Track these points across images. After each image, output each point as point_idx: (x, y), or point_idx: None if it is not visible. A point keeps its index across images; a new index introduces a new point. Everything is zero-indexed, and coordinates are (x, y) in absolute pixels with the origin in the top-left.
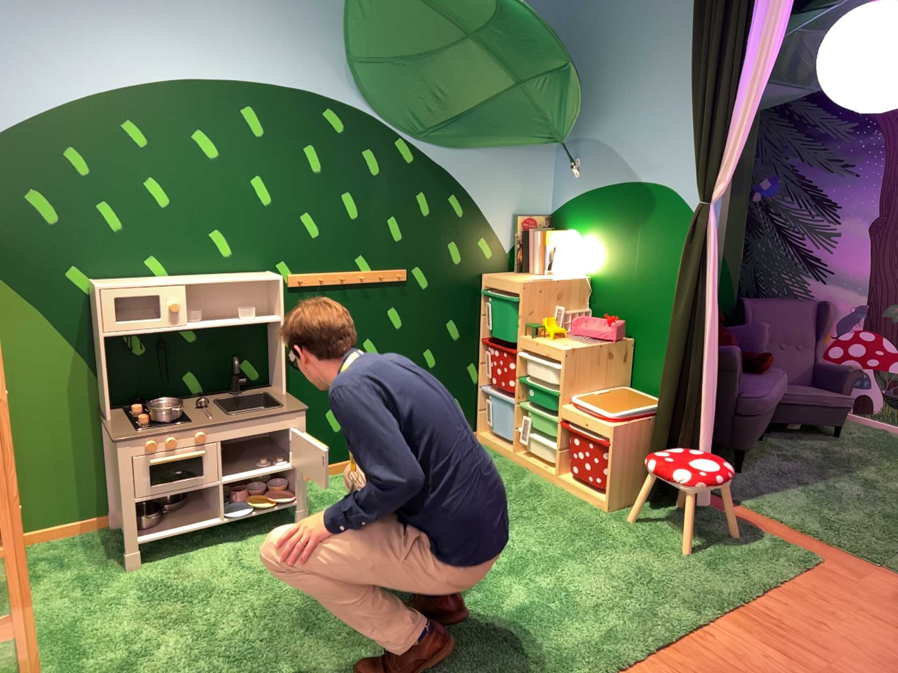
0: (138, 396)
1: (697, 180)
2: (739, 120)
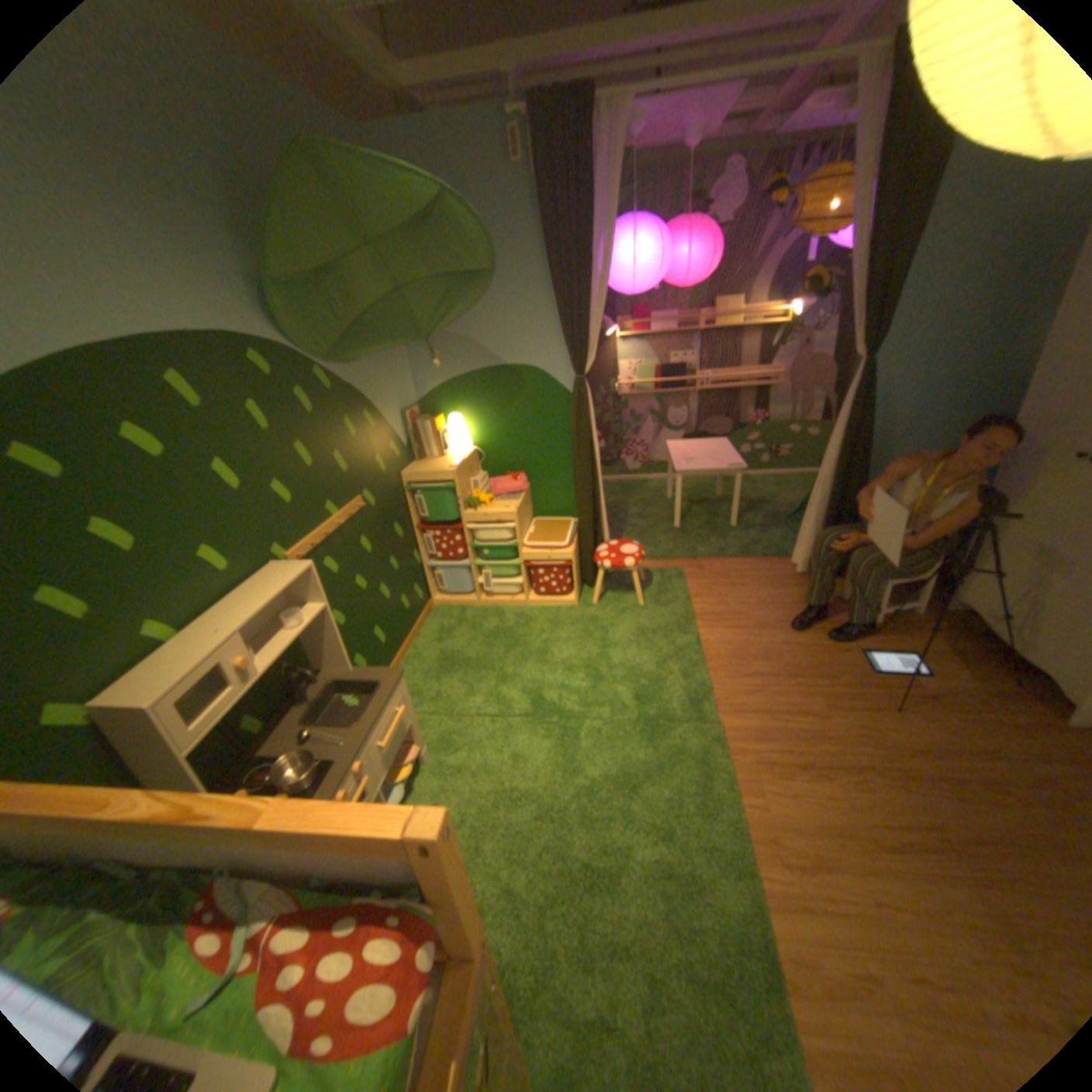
0: (207, 785)
1: (572, 361)
2: (590, 312)
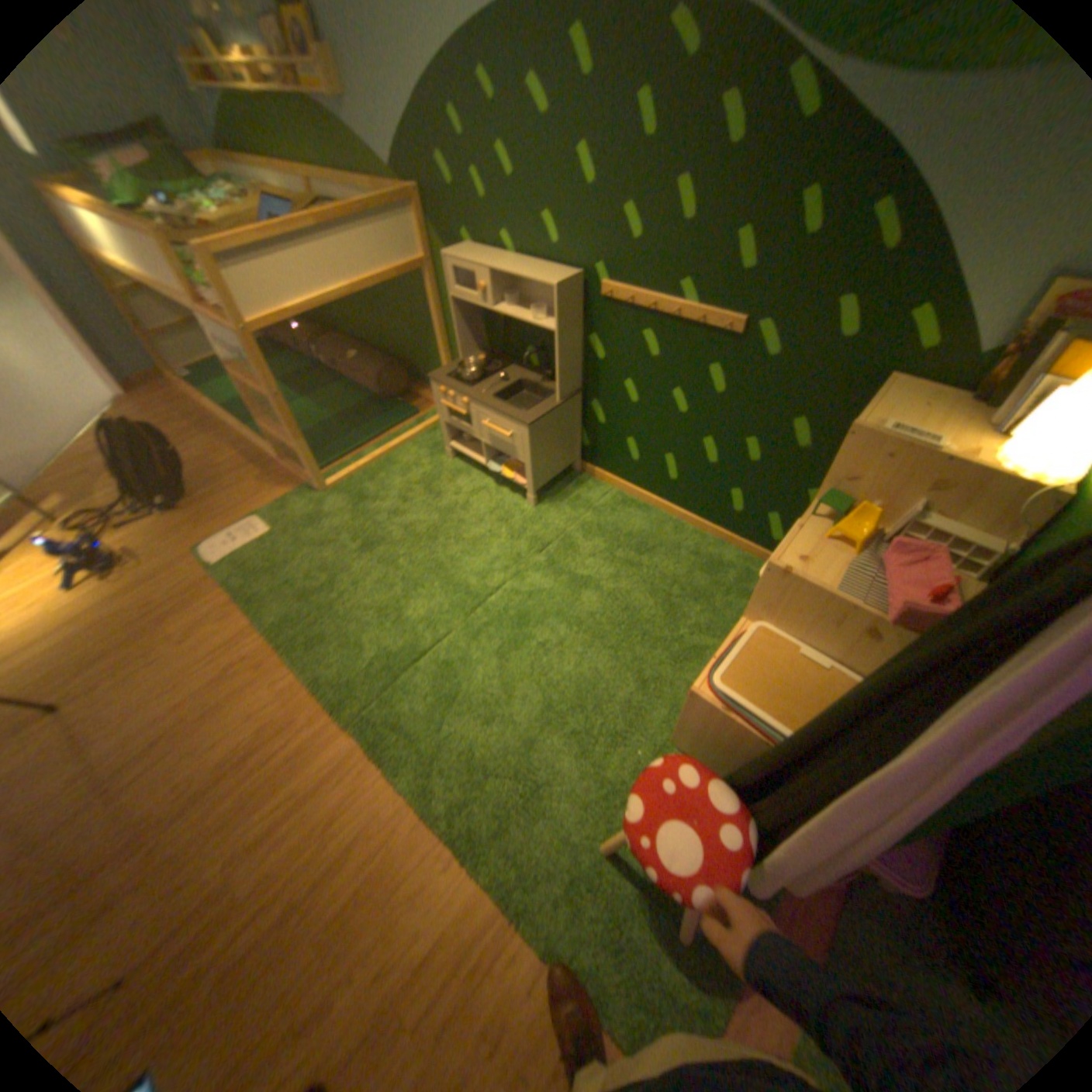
0: (502, 351)
1: None
2: None
